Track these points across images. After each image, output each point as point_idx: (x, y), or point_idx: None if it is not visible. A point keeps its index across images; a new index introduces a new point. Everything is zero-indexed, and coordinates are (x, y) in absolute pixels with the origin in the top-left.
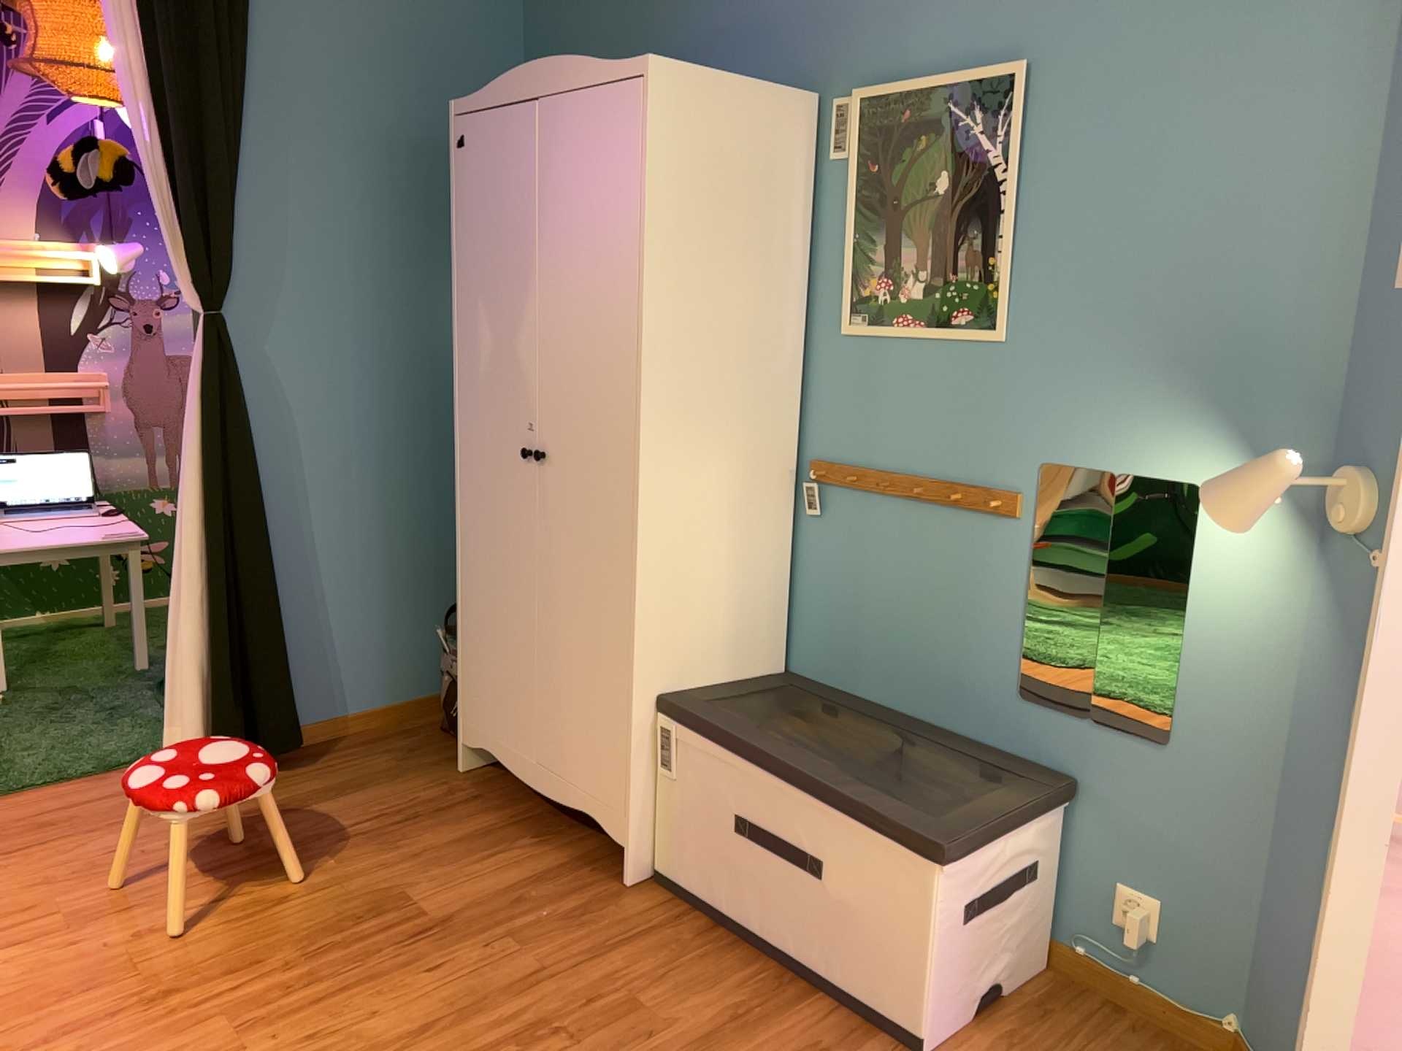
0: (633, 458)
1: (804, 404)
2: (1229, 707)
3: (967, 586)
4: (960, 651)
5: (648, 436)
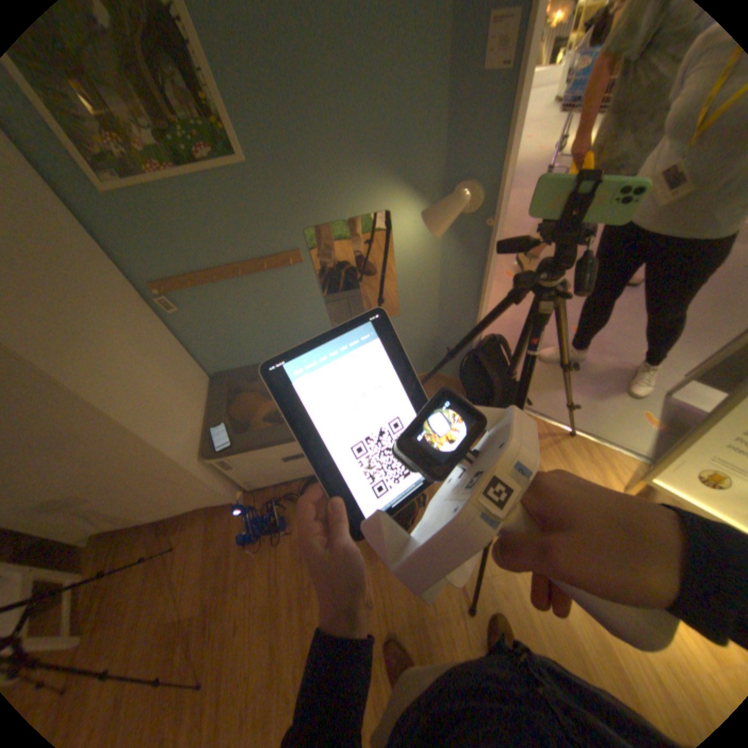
0: (71, 395)
1: (110, 253)
2: (418, 293)
3: (290, 303)
4: (300, 328)
5: (65, 374)
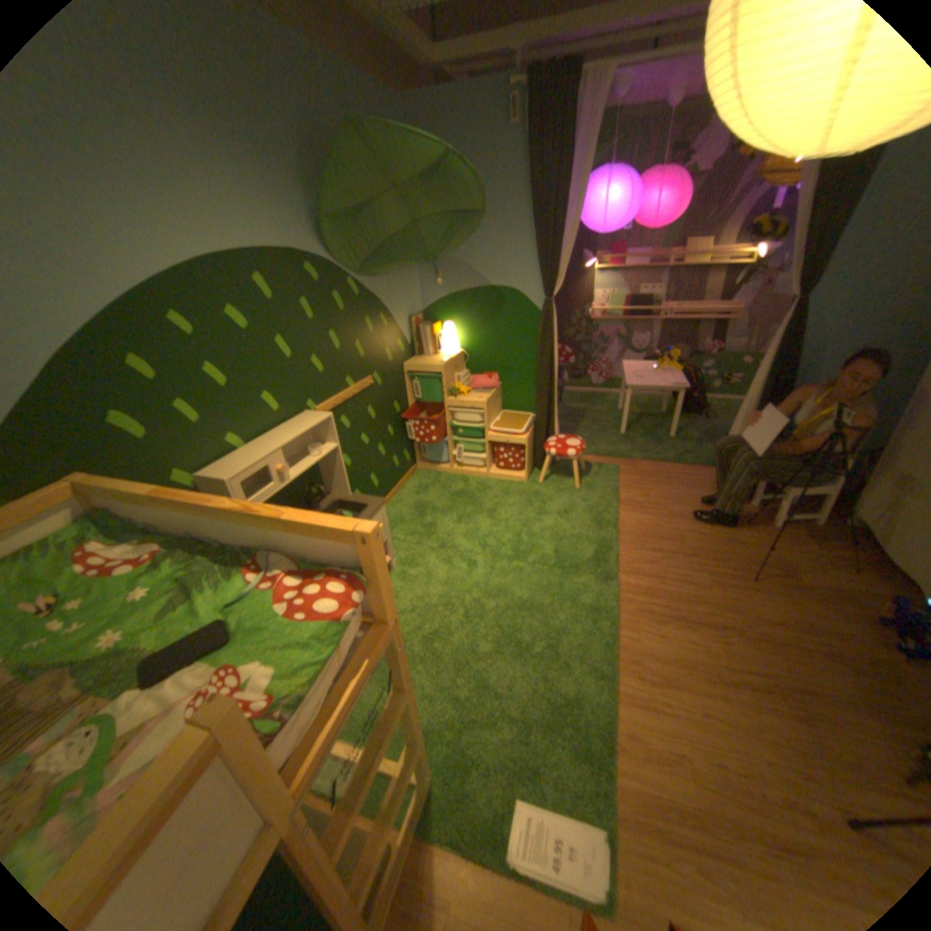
0: None
1: None
2: None
3: None
4: None
5: None
